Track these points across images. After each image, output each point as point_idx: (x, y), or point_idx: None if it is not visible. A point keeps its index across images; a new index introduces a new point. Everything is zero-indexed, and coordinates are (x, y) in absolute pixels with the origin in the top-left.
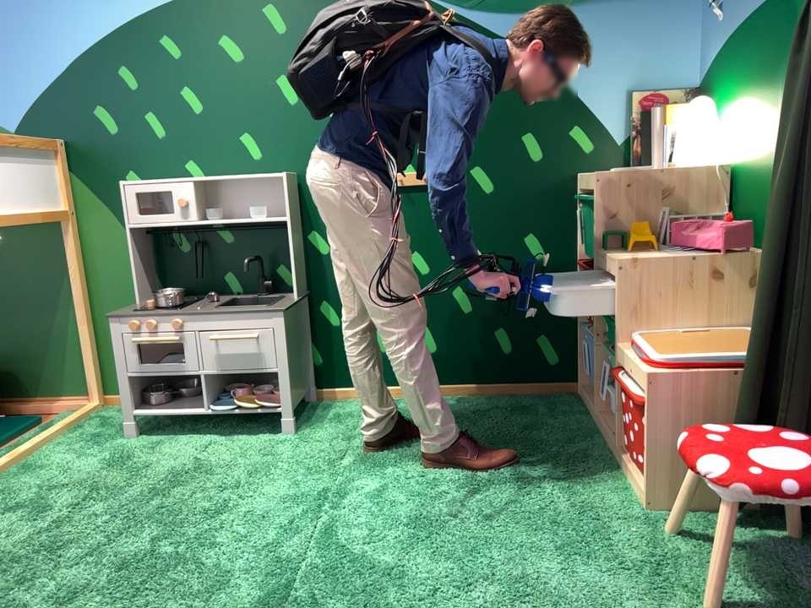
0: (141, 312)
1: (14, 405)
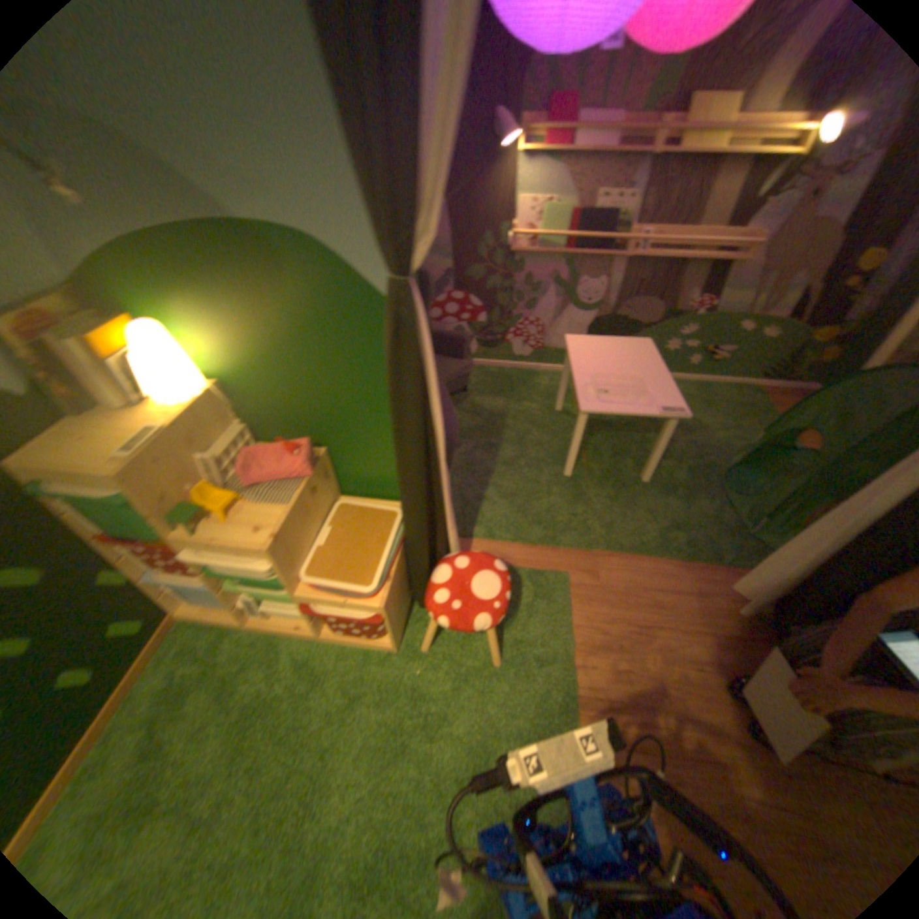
0: None
1: None
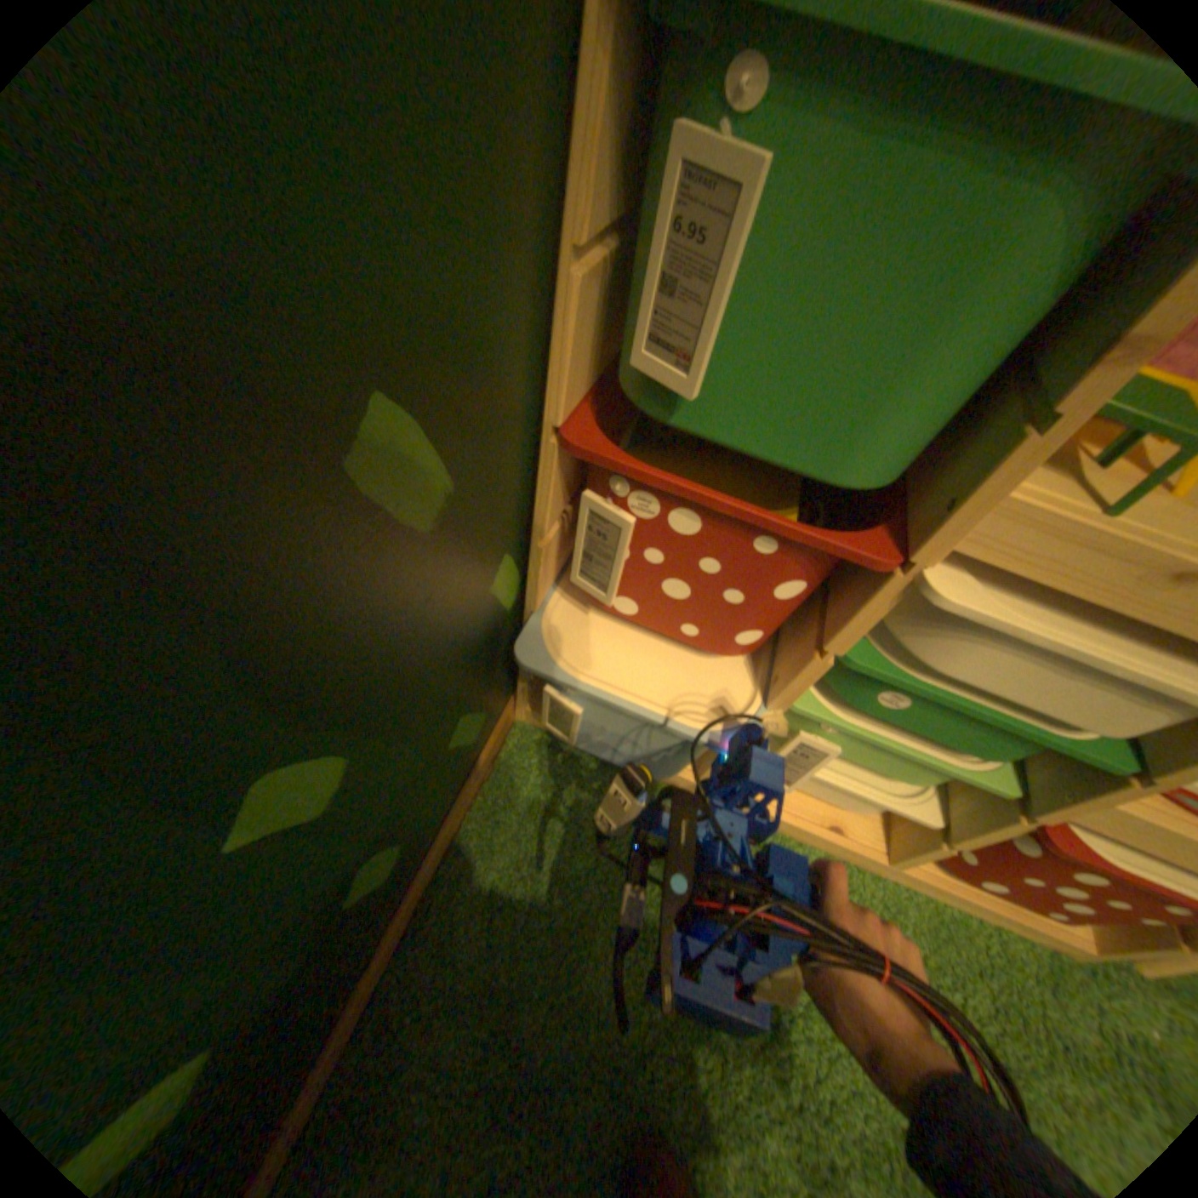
0: None
1: None
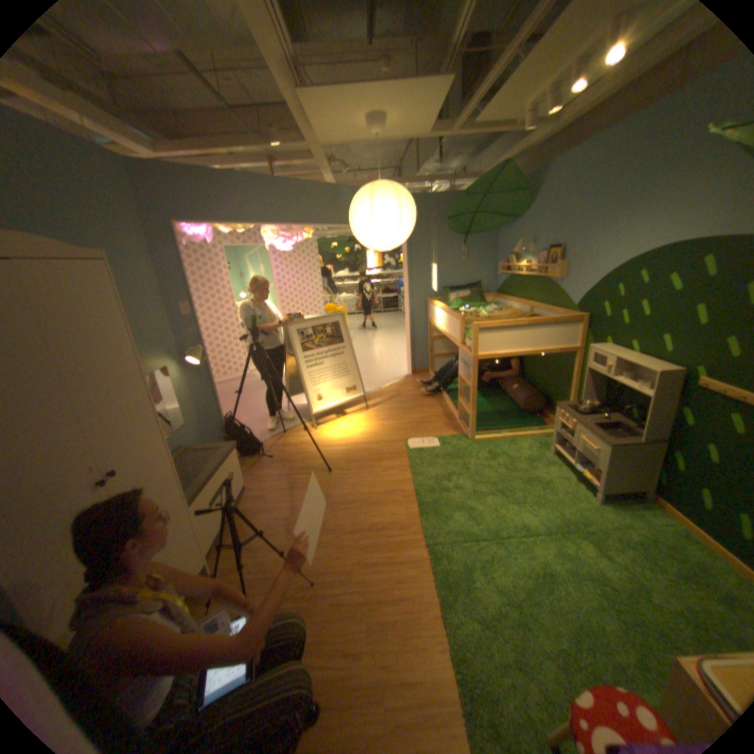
0: (571, 408)
1: (546, 414)
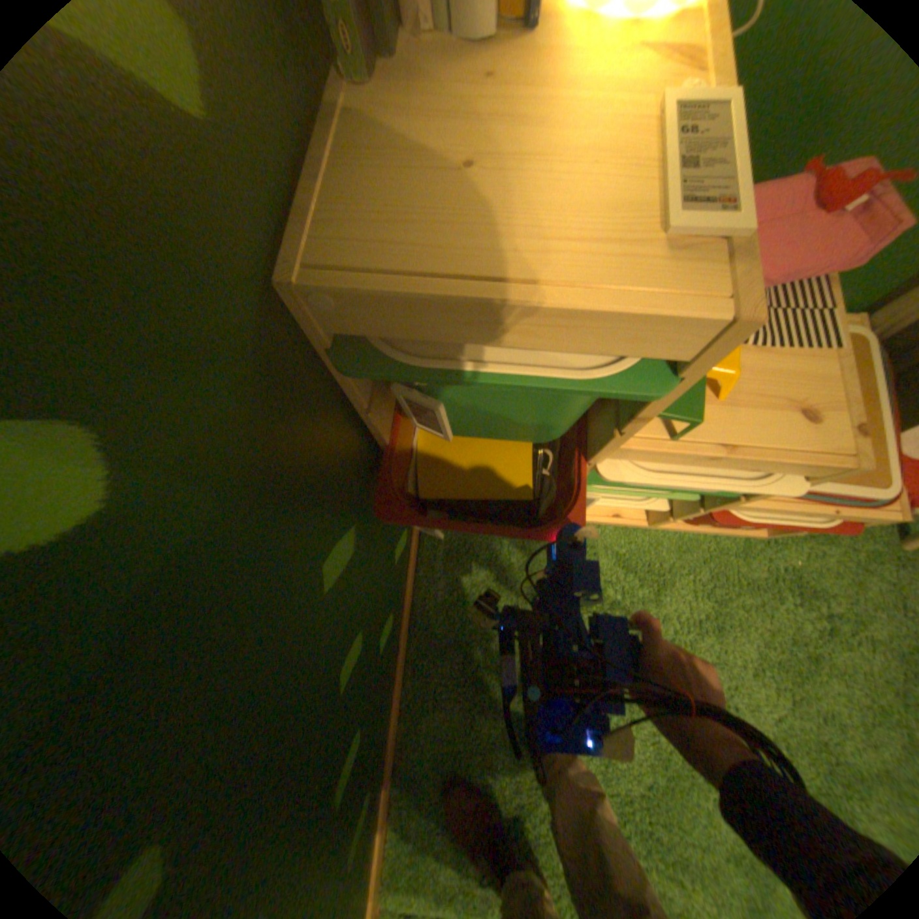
0: None
1: None
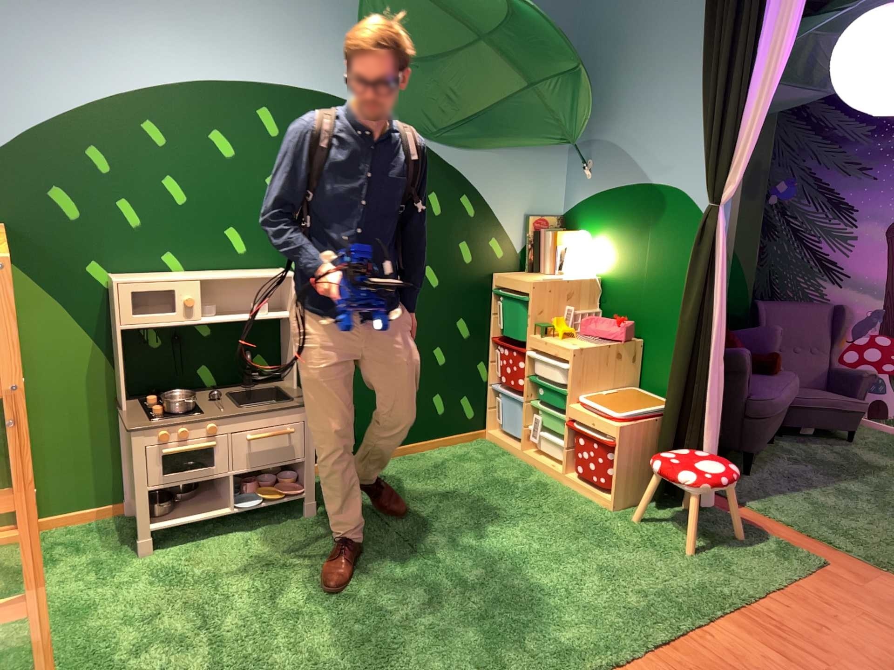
0: (162, 418)
1: None
